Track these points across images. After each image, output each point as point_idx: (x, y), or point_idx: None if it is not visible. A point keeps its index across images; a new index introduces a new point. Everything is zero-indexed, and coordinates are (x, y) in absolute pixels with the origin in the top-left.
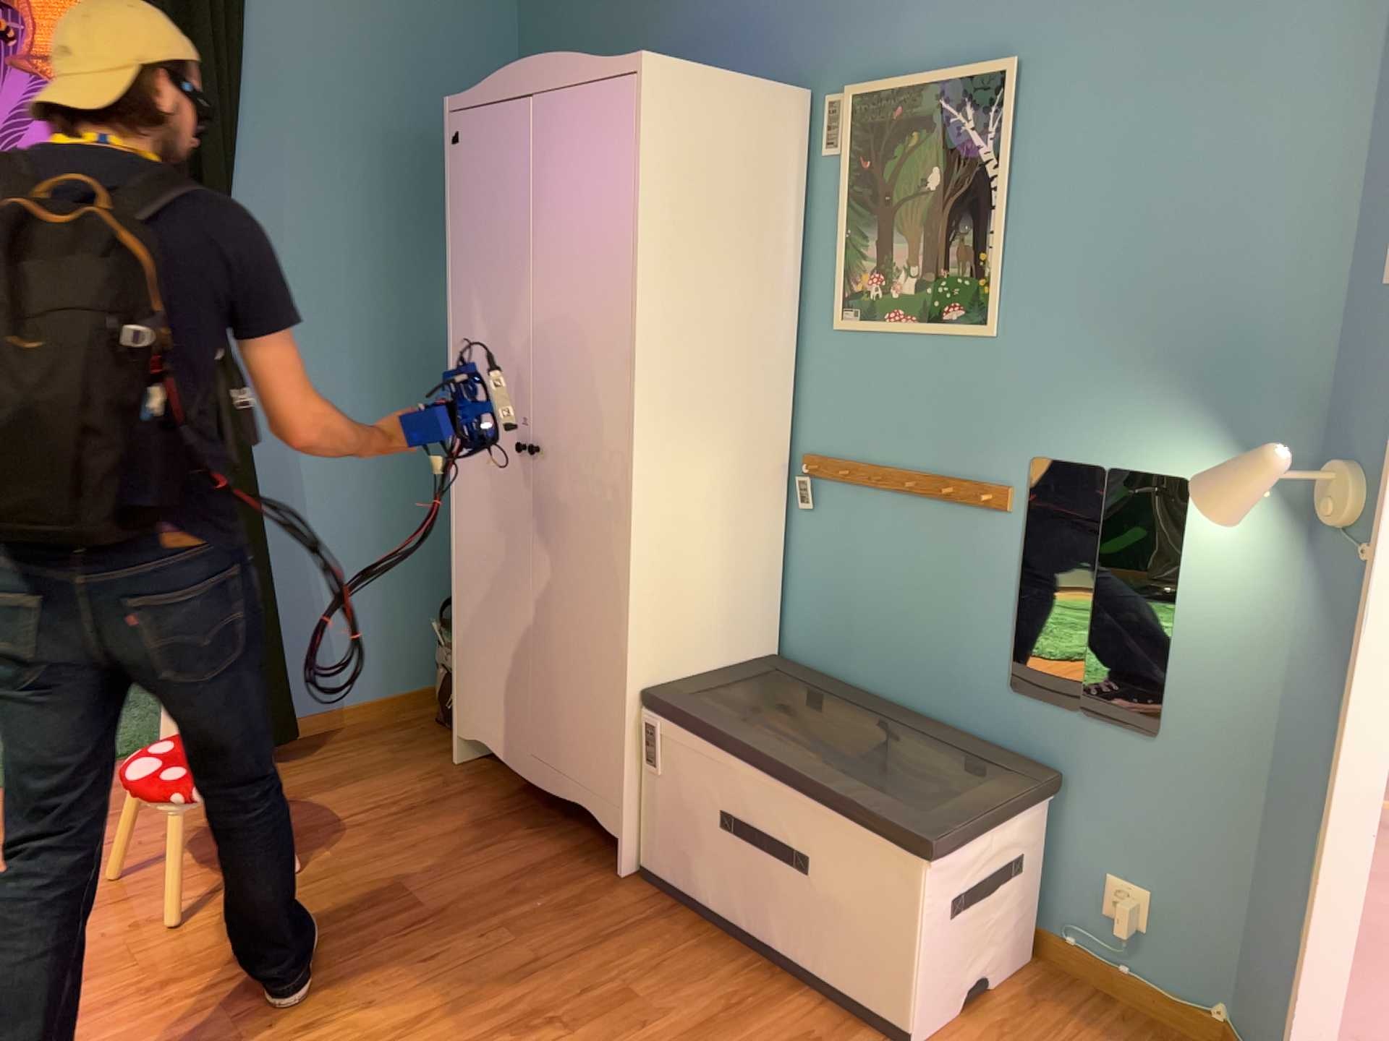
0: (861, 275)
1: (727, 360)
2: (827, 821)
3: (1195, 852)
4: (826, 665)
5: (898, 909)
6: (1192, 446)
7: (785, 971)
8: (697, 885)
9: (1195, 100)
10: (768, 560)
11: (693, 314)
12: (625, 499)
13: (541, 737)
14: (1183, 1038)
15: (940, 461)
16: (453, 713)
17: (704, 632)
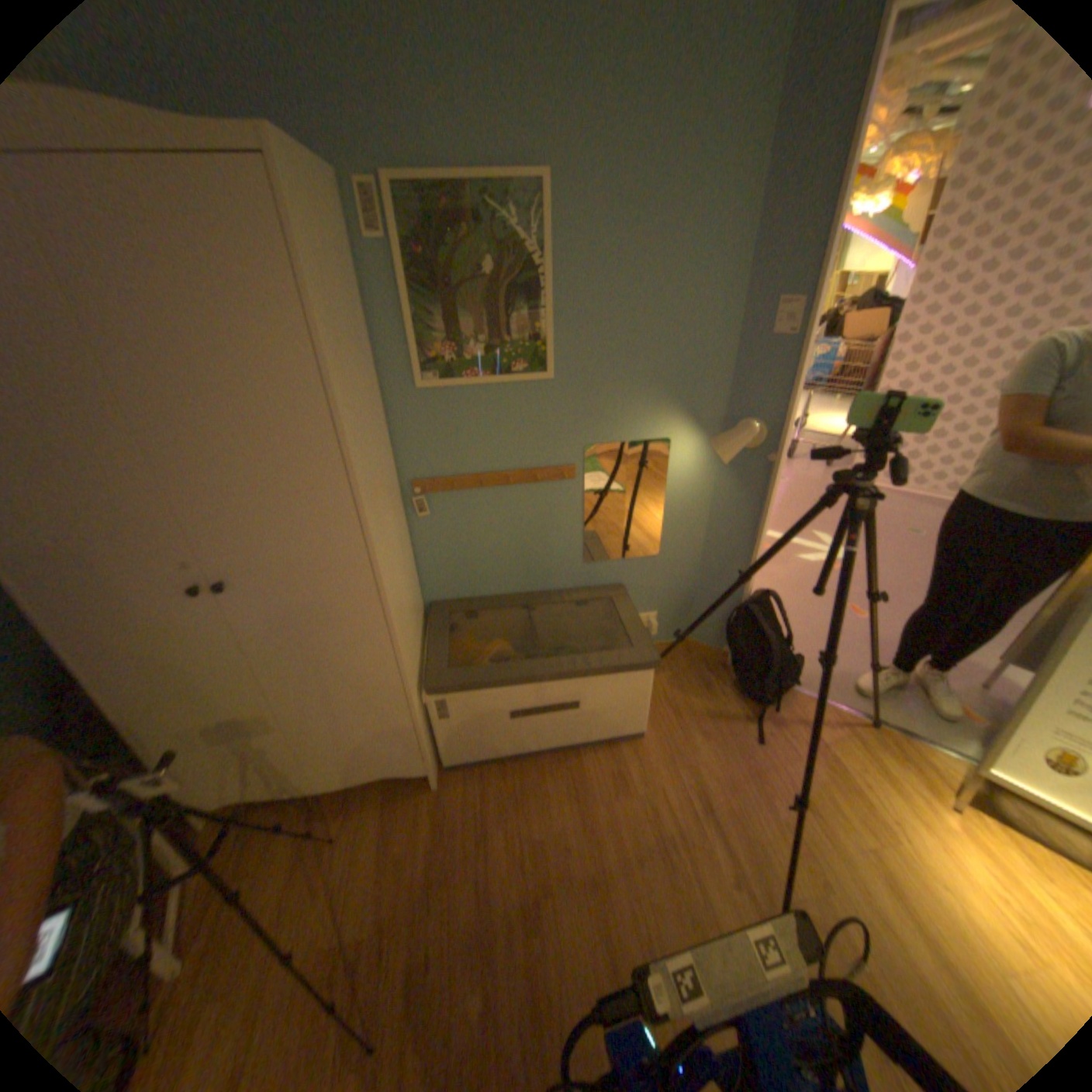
0: (436, 346)
1: (378, 442)
2: (586, 686)
3: (675, 590)
4: (462, 596)
5: (634, 698)
6: (672, 423)
7: (567, 756)
8: (491, 756)
9: (671, 219)
10: (413, 559)
11: (364, 417)
12: (382, 590)
13: (303, 761)
14: (676, 653)
15: (525, 463)
16: (186, 802)
17: (416, 629)
